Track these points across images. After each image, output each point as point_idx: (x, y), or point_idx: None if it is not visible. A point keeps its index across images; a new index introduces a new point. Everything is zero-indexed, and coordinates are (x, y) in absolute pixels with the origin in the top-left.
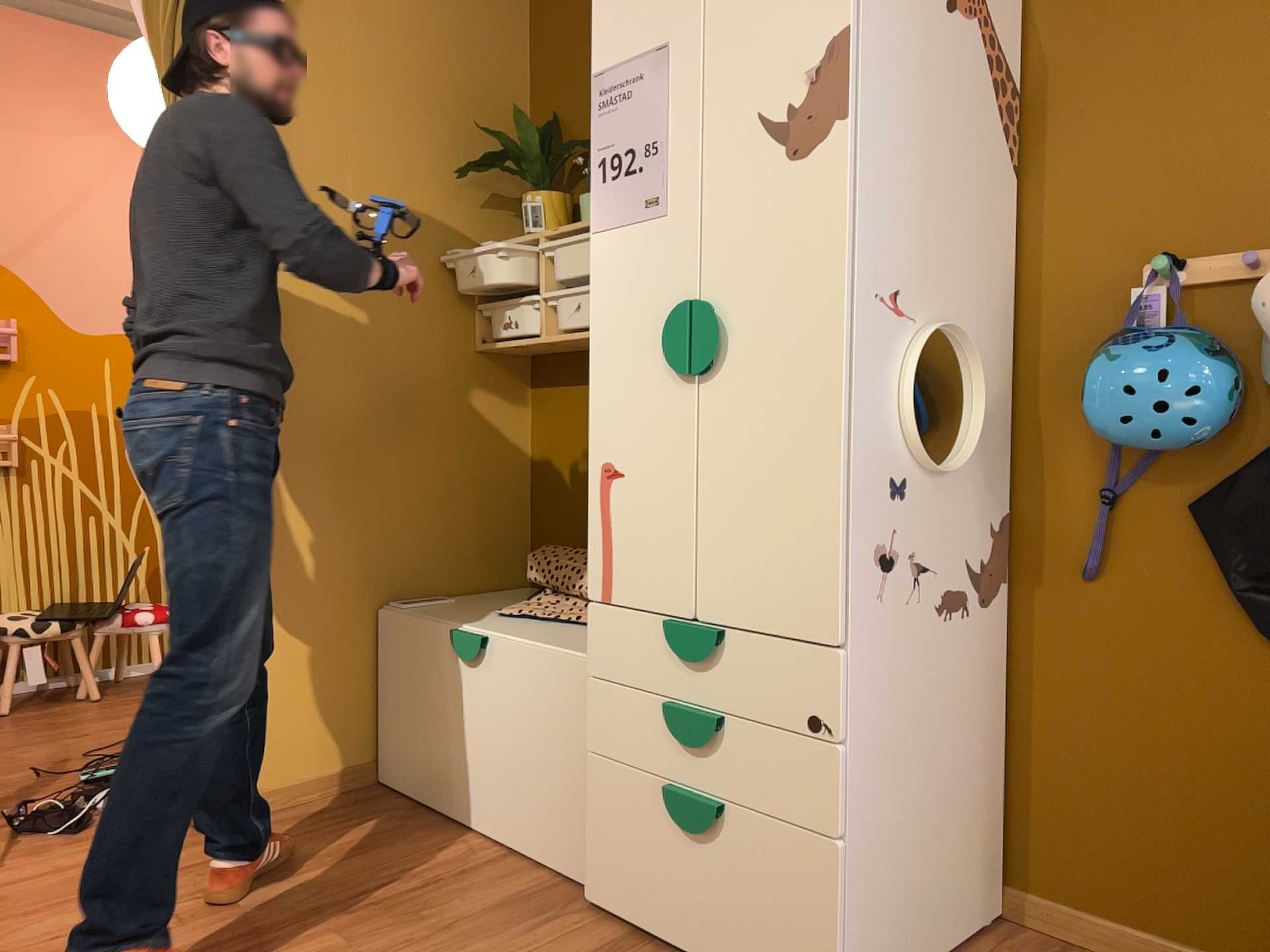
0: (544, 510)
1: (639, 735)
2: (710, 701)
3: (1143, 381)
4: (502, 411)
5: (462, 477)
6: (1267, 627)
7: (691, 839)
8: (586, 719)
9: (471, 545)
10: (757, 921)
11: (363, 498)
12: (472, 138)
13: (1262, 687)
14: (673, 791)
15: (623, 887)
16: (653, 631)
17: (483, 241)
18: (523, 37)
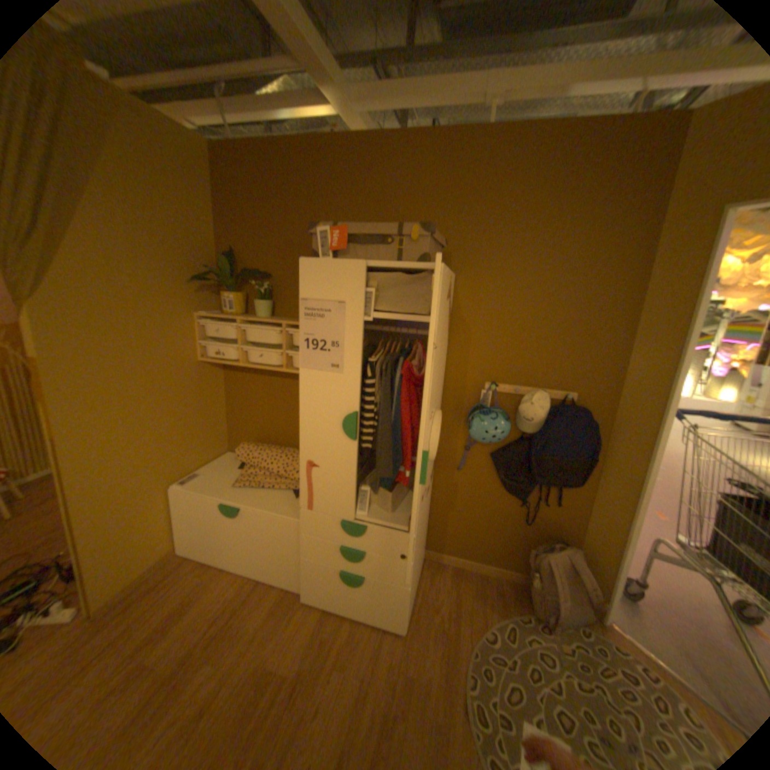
0: (235, 422)
1: (326, 554)
2: (359, 547)
3: (490, 430)
4: (213, 384)
5: (199, 419)
6: (507, 490)
7: (351, 587)
8: (300, 547)
9: (205, 445)
10: (376, 609)
11: (155, 445)
12: (189, 258)
13: (502, 502)
14: (344, 575)
15: (319, 599)
16: (333, 522)
17: (198, 309)
18: (208, 201)
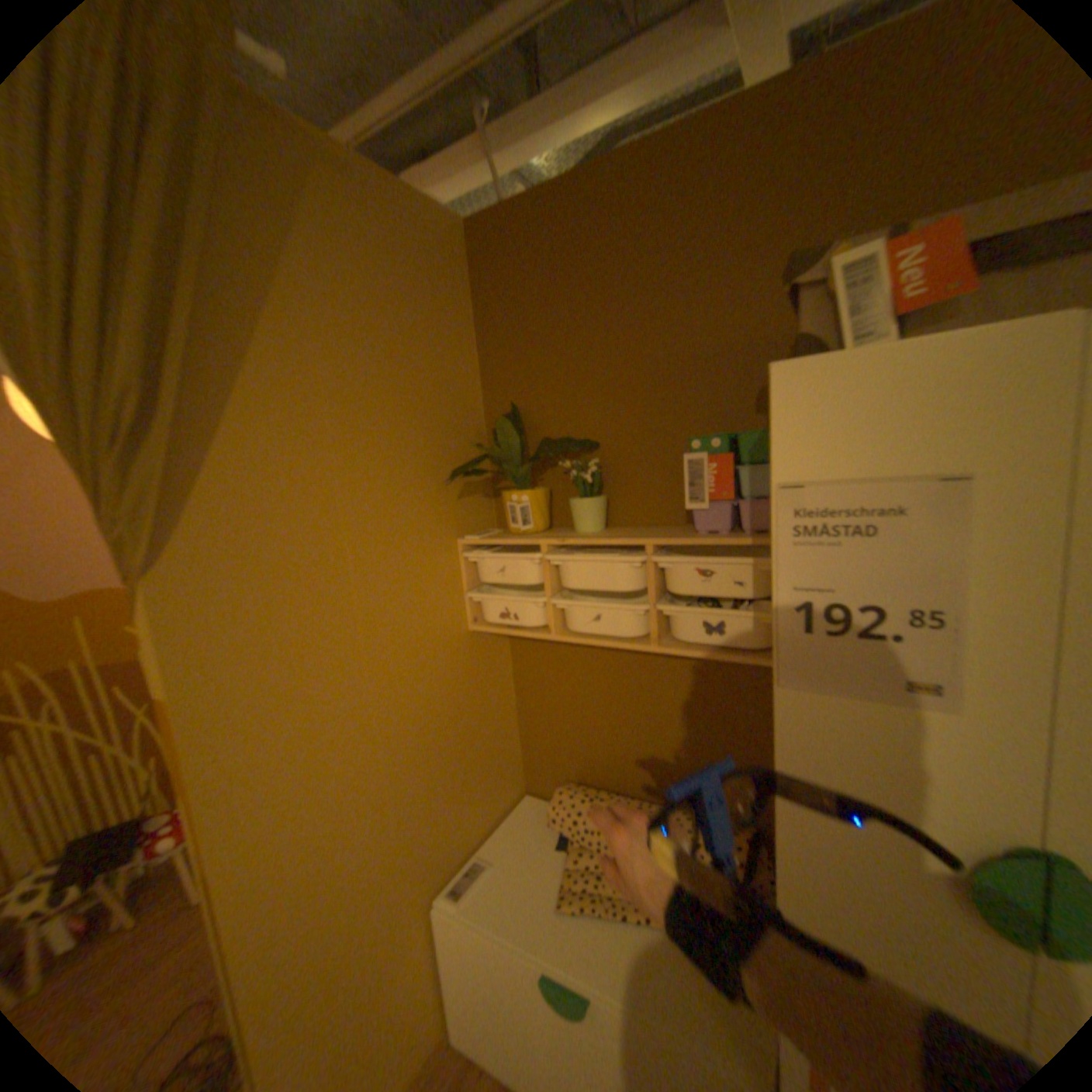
0: (536, 737)
1: None
2: None
3: None
4: (494, 668)
5: (475, 743)
6: None
7: None
8: None
9: (488, 791)
10: None
11: (404, 821)
12: (443, 435)
13: None
14: None
15: None
16: None
17: (463, 529)
18: (469, 326)
